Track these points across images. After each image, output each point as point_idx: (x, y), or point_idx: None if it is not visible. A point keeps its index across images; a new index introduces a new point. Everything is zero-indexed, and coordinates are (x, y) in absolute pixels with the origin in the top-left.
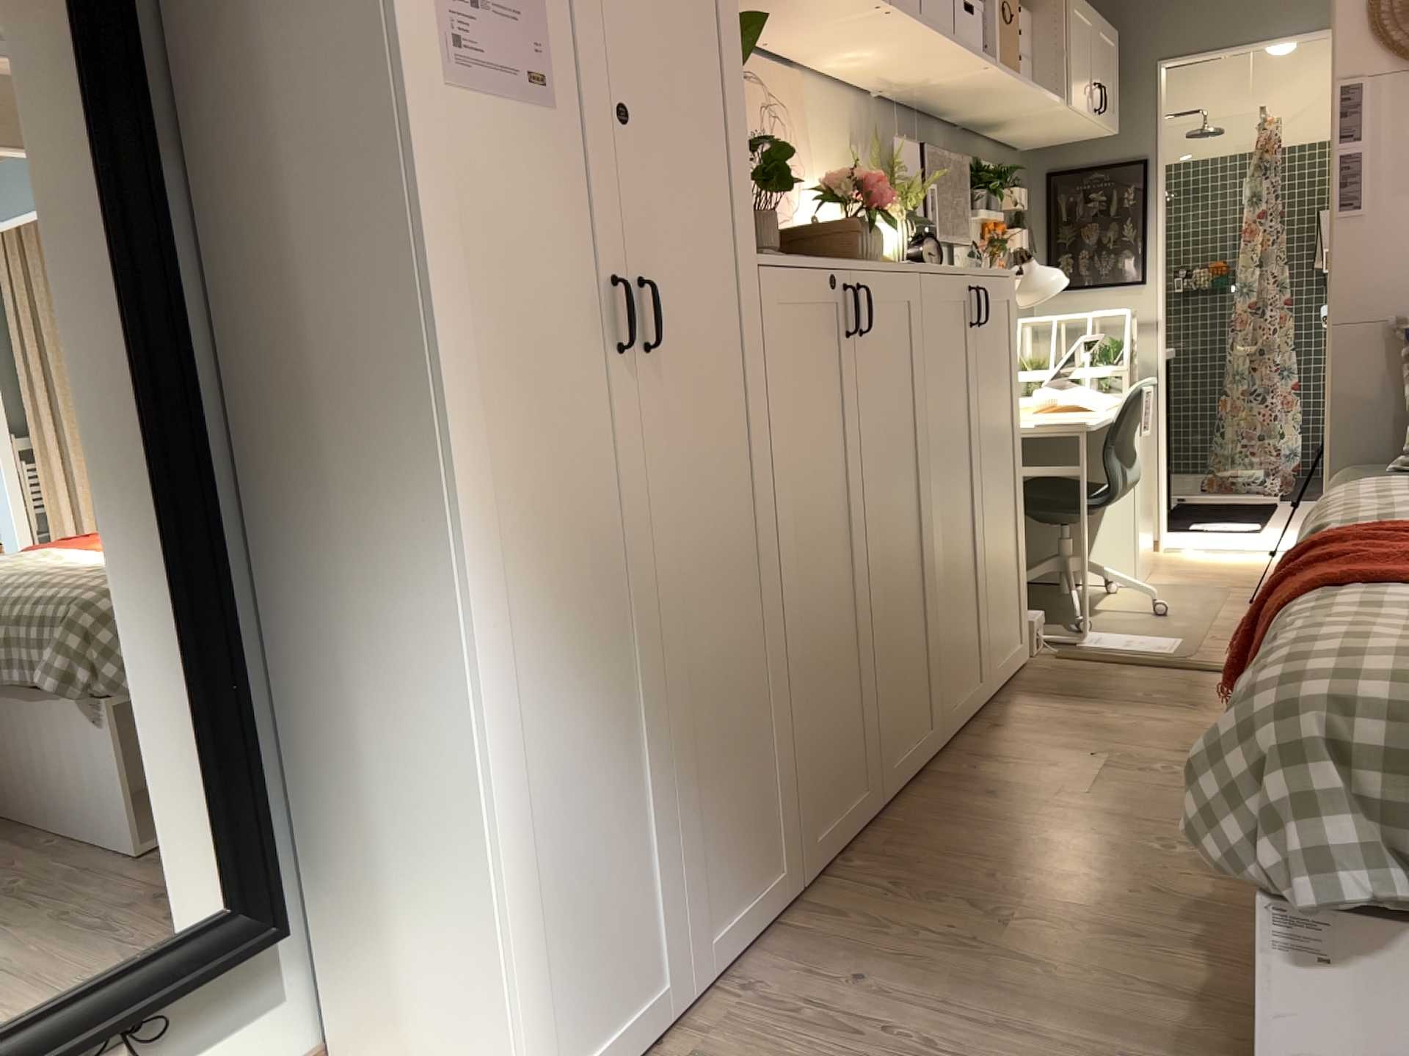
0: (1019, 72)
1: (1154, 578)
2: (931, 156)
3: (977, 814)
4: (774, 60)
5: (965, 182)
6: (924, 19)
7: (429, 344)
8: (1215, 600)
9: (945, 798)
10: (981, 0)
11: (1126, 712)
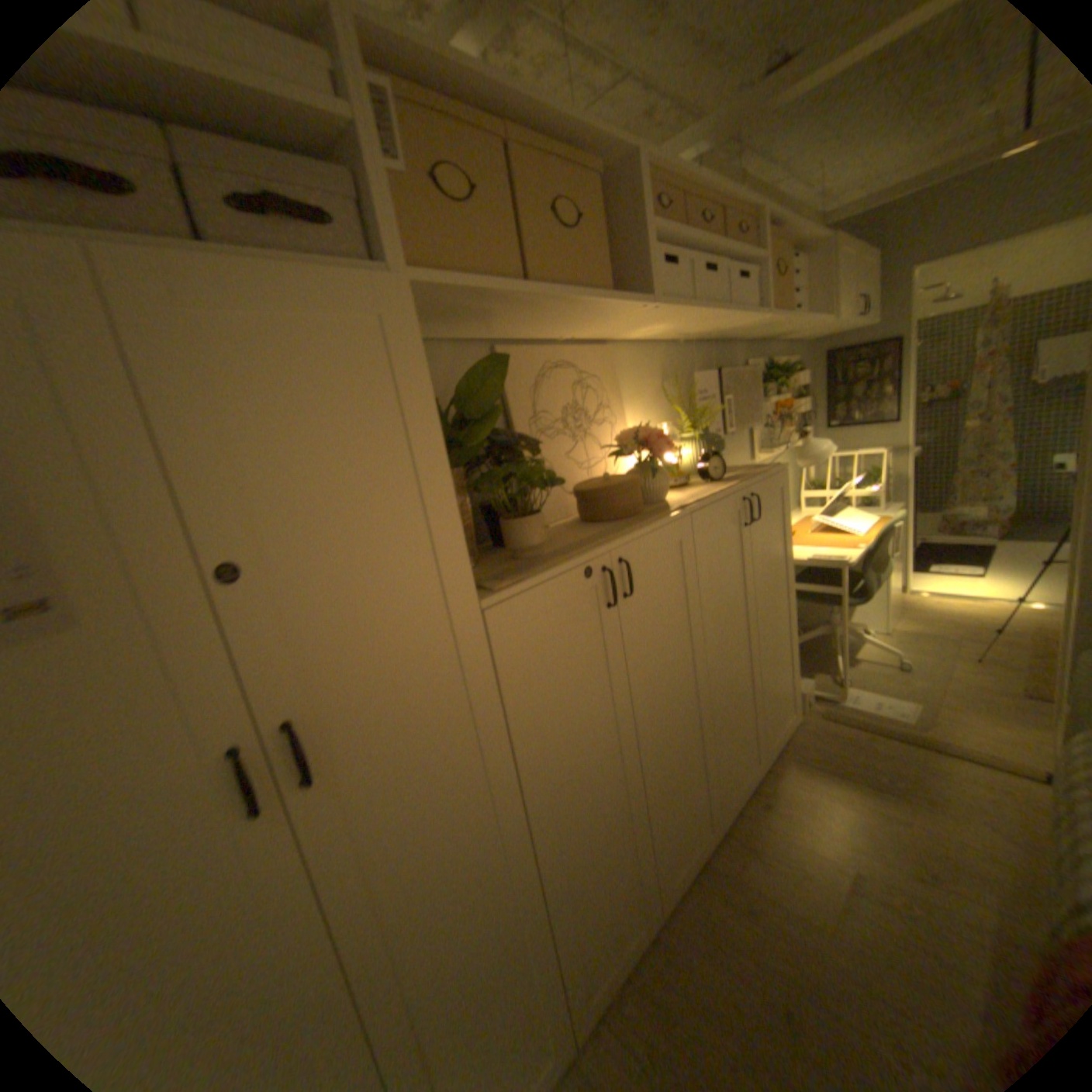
0: (793, 307)
1: (900, 626)
2: (733, 367)
3: (734, 942)
4: (588, 341)
5: (760, 378)
6: (695, 300)
7: None
8: (947, 658)
9: (712, 907)
10: (757, 262)
11: (870, 804)
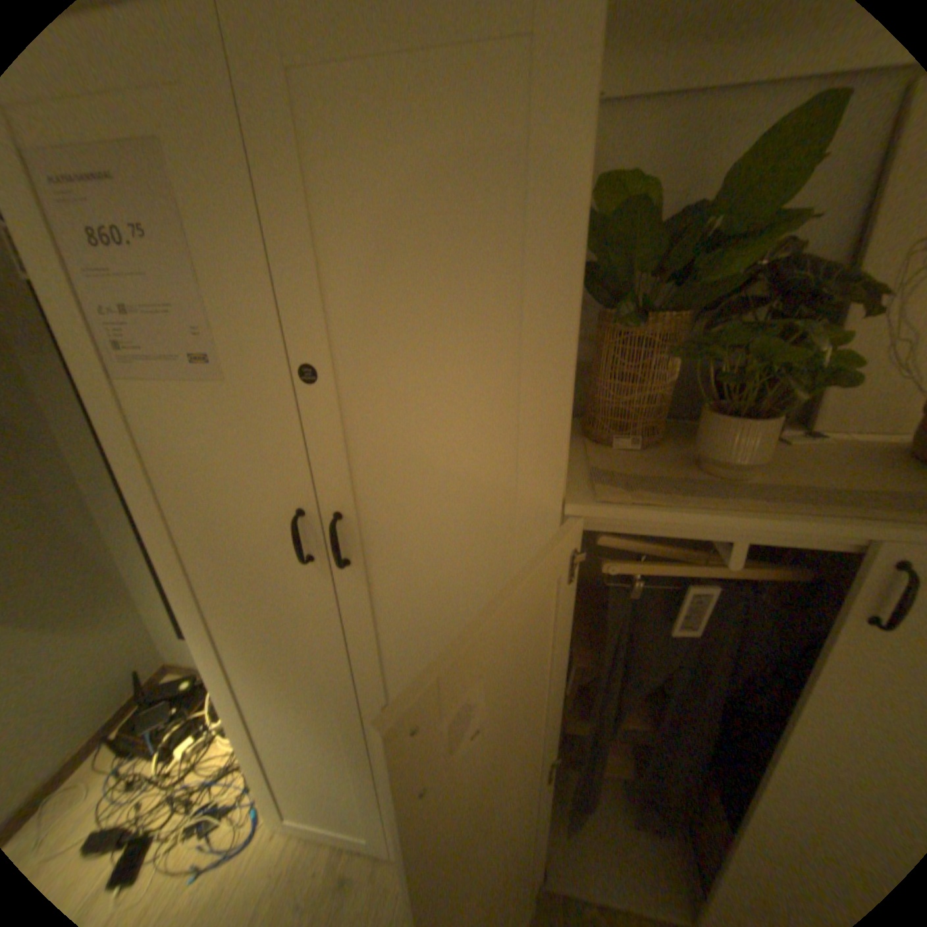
0: None
1: None
2: None
3: None
4: None
5: None
6: None
7: (141, 532)
8: None
9: None
10: None
11: None
